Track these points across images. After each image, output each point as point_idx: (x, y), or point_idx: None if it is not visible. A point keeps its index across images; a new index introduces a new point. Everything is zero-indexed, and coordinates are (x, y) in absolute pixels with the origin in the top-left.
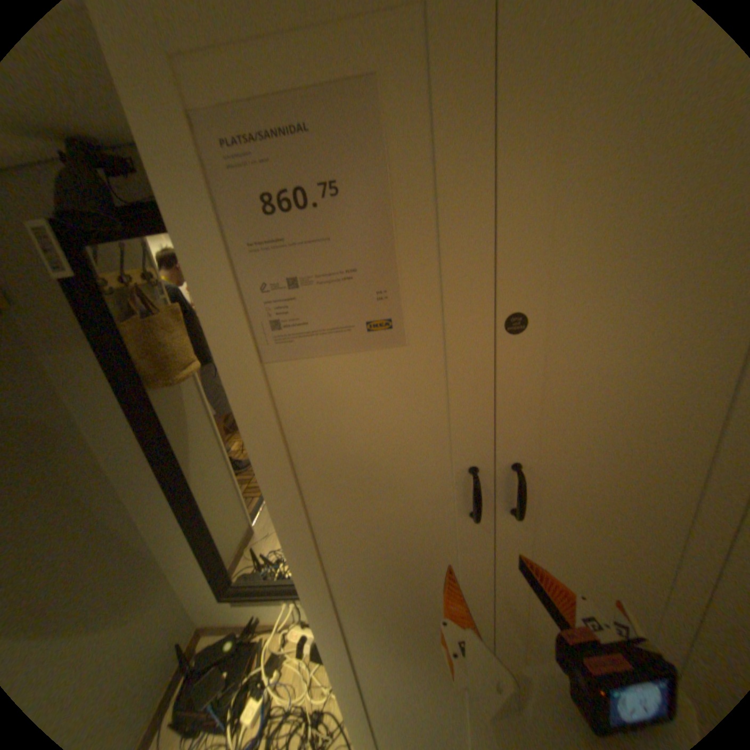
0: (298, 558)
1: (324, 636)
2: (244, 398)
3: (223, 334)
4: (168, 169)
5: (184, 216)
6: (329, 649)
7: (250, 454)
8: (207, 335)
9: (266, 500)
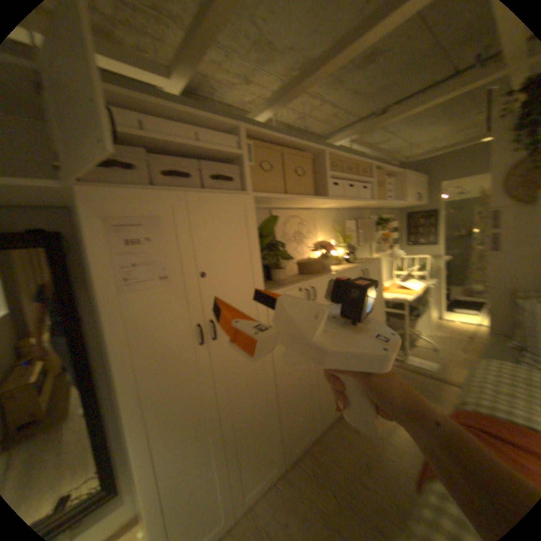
0: (126, 394)
1: (138, 449)
2: (109, 310)
3: (104, 285)
4: (93, 231)
5: (96, 245)
6: (140, 459)
7: (108, 337)
8: (97, 285)
9: (113, 361)
